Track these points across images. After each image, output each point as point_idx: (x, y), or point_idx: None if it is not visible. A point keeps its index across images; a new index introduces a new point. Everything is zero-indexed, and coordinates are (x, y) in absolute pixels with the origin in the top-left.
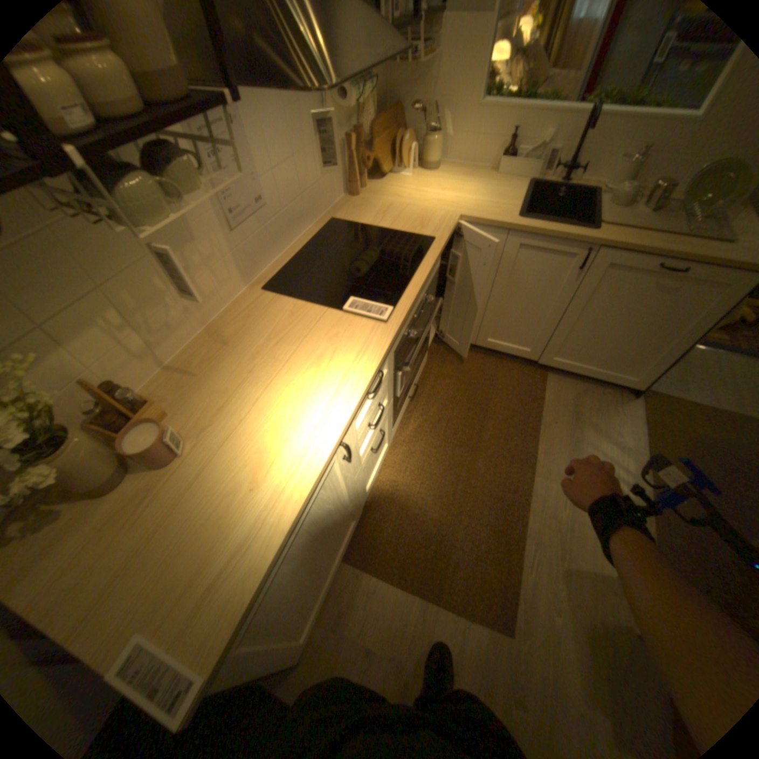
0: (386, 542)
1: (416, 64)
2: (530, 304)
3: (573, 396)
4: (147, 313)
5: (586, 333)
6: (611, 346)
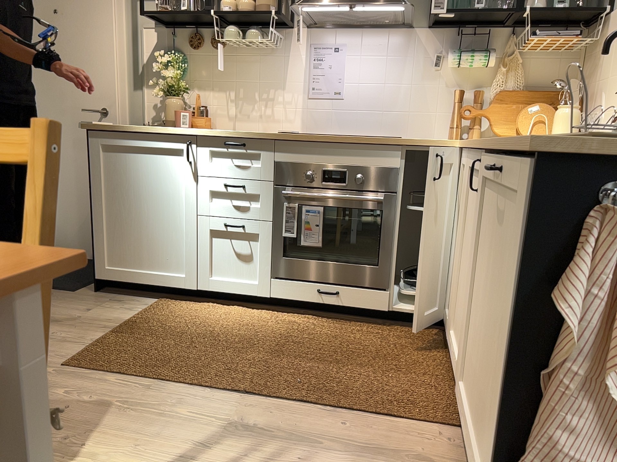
0: (170, 312)
1: (592, 61)
2: (469, 265)
3: (422, 458)
4: (244, 104)
5: (478, 328)
6: (485, 368)
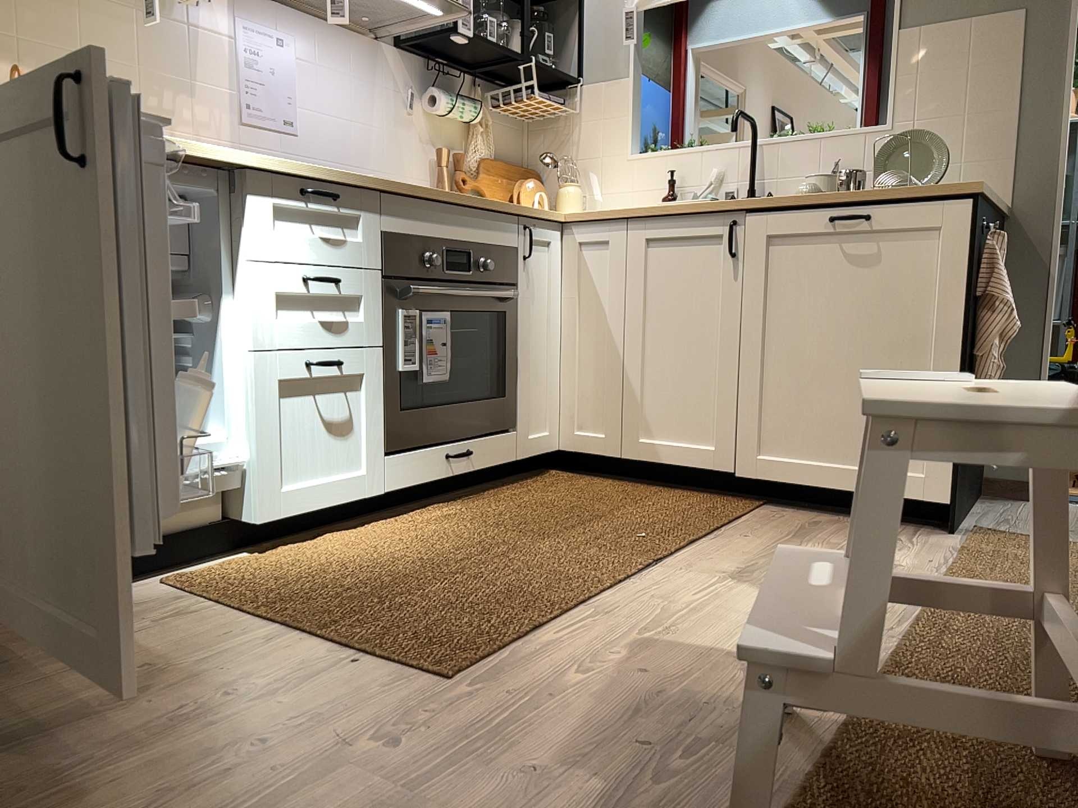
0: (275, 577)
1: (556, 135)
2: (688, 342)
3: (804, 521)
4: None
5: (789, 380)
6: (841, 400)
